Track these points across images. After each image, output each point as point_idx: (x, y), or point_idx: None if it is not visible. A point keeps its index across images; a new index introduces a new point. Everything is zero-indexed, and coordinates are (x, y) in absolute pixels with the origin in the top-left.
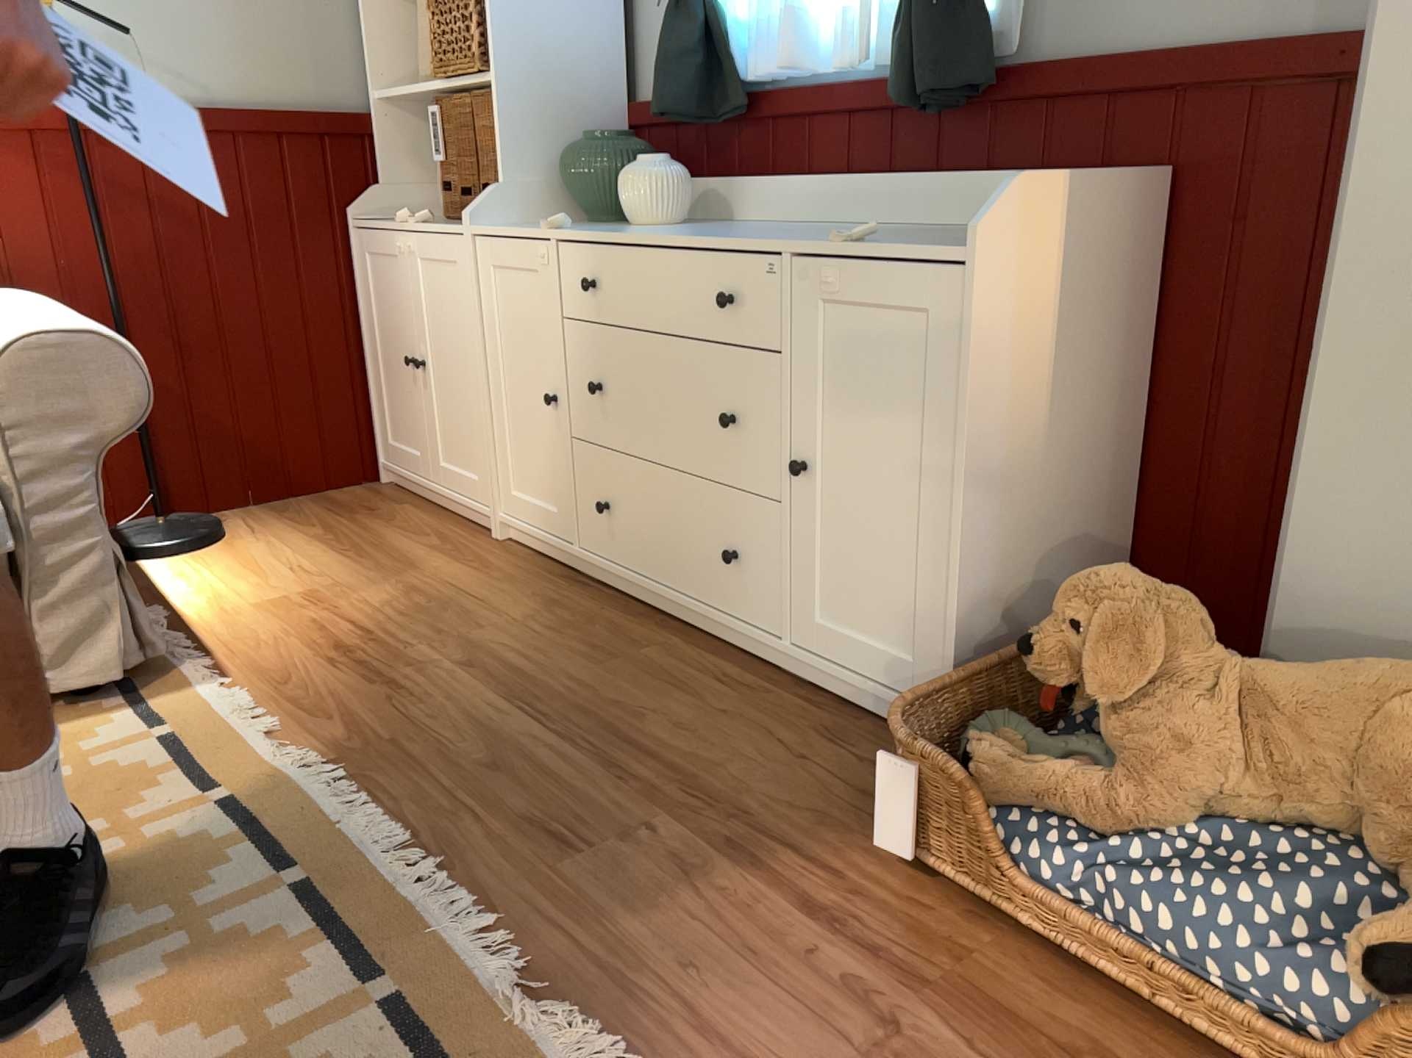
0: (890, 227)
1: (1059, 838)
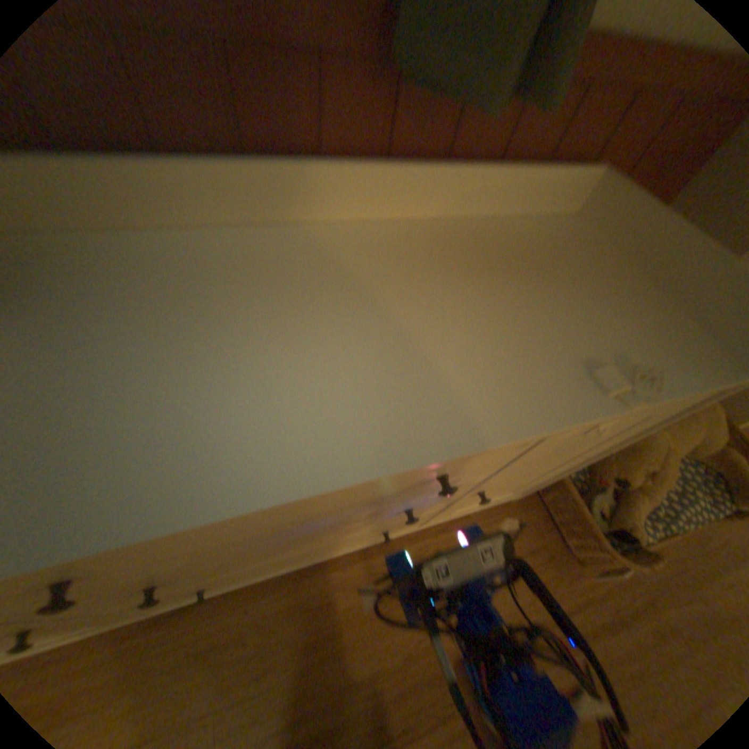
0: (351, 219)
1: (648, 527)
